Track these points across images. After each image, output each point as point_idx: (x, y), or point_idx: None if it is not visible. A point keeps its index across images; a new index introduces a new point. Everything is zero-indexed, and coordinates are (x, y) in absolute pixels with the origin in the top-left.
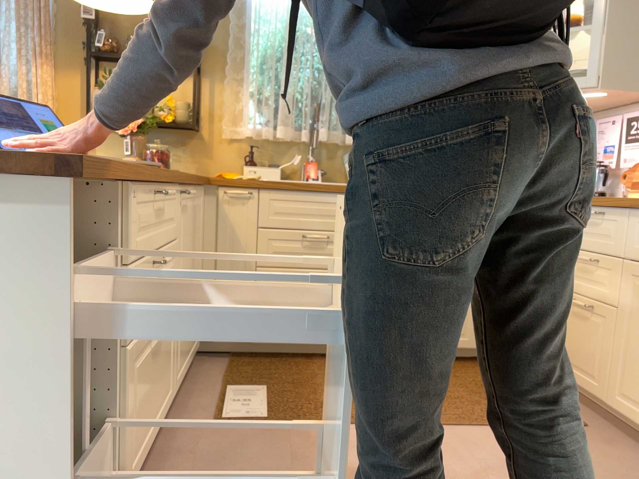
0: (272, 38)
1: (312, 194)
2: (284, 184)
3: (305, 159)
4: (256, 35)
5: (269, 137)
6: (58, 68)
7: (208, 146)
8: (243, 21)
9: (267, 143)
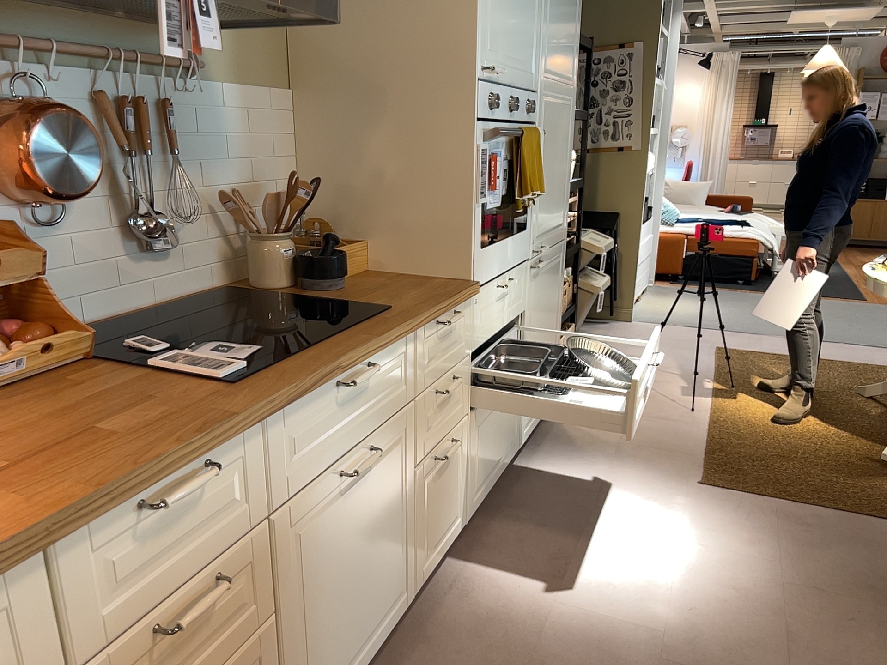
0: None
1: None
2: None
3: None
4: None
5: None
6: None
7: None
8: None
9: None
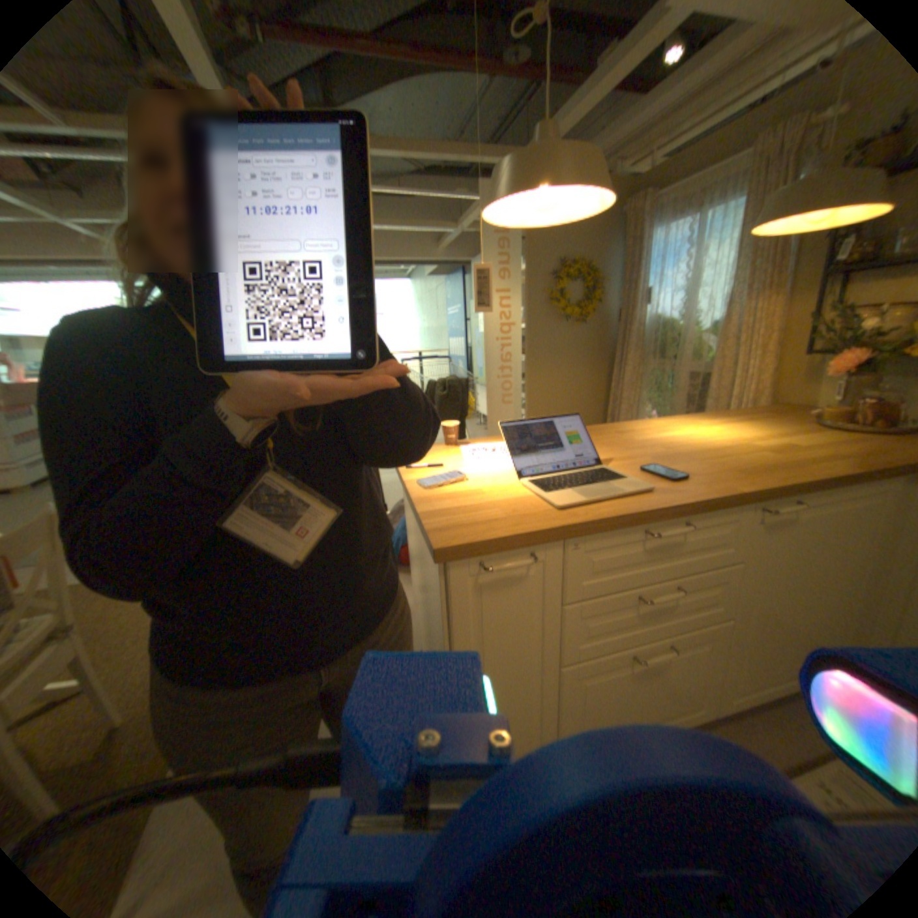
0: None
1: None
2: None
3: None
4: None
5: None
6: (795, 290)
7: None
8: None
9: None
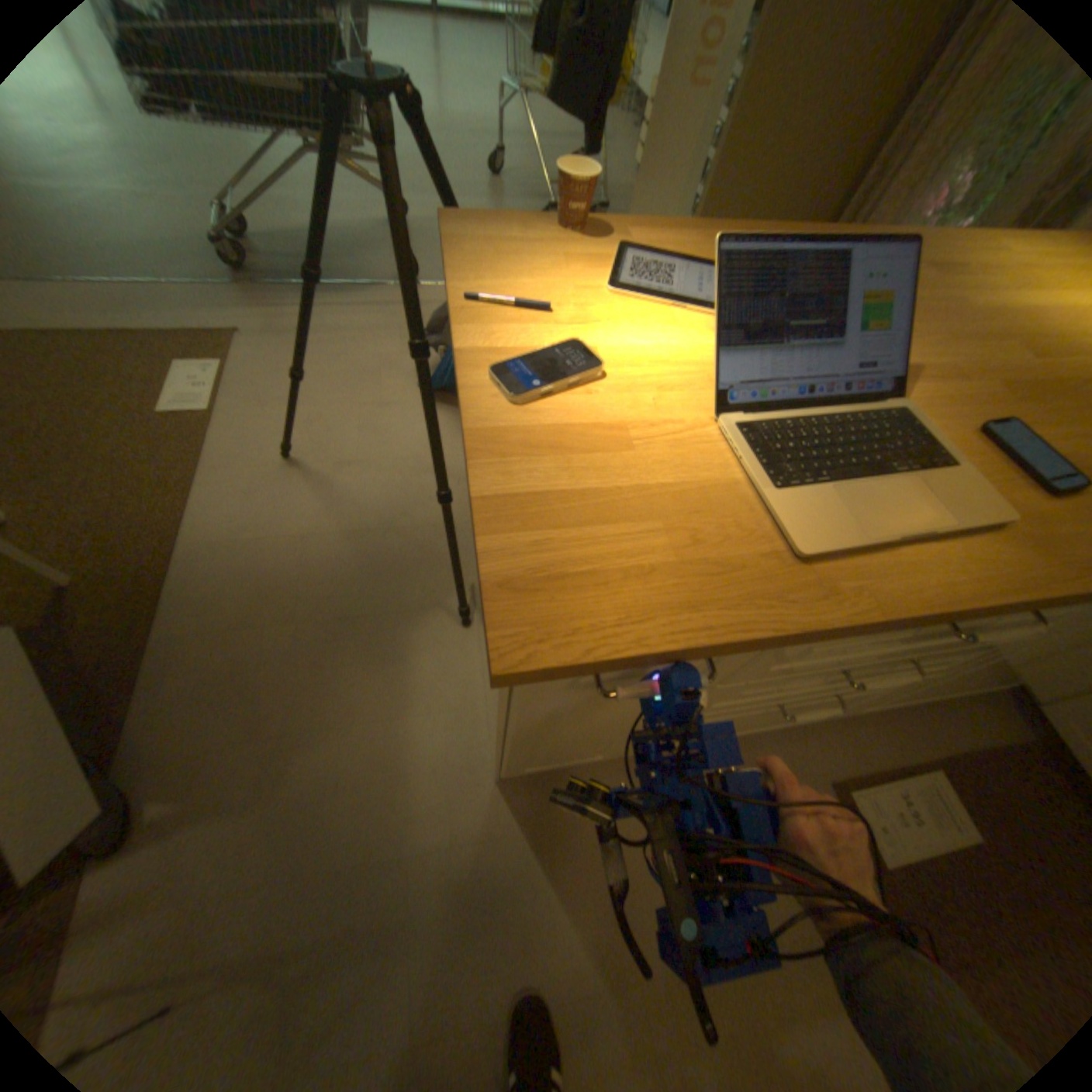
0: None
1: None
2: None
3: None
4: None
5: None
6: None
7: None
8: None
9: None
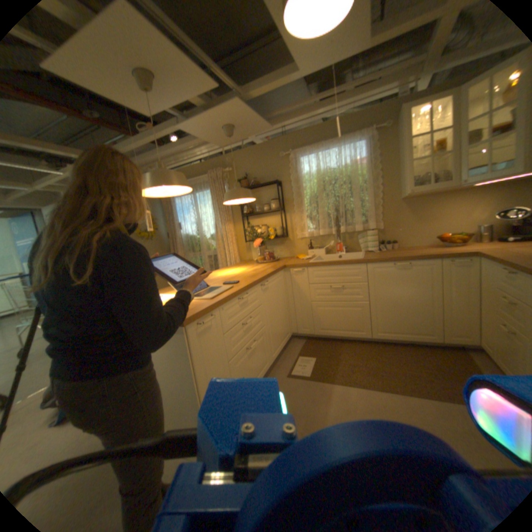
0: (313, 188)
1: (332, 266)
2: (318, 263)
3: (337, 241)
4: (305, 189)
5: (318, 235)
6: (234, 222)
7: (292, 242)
8: (299, 183)
9: (318, 236)
